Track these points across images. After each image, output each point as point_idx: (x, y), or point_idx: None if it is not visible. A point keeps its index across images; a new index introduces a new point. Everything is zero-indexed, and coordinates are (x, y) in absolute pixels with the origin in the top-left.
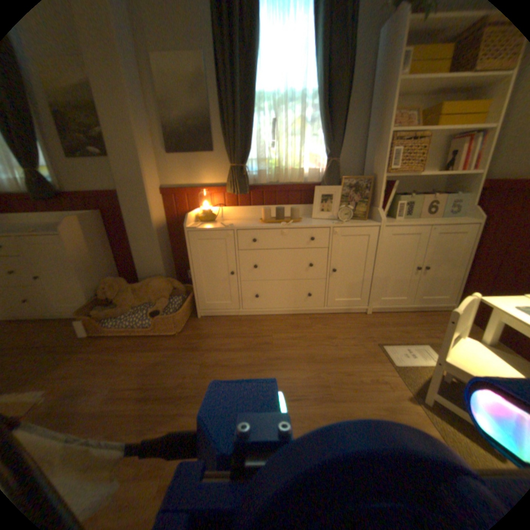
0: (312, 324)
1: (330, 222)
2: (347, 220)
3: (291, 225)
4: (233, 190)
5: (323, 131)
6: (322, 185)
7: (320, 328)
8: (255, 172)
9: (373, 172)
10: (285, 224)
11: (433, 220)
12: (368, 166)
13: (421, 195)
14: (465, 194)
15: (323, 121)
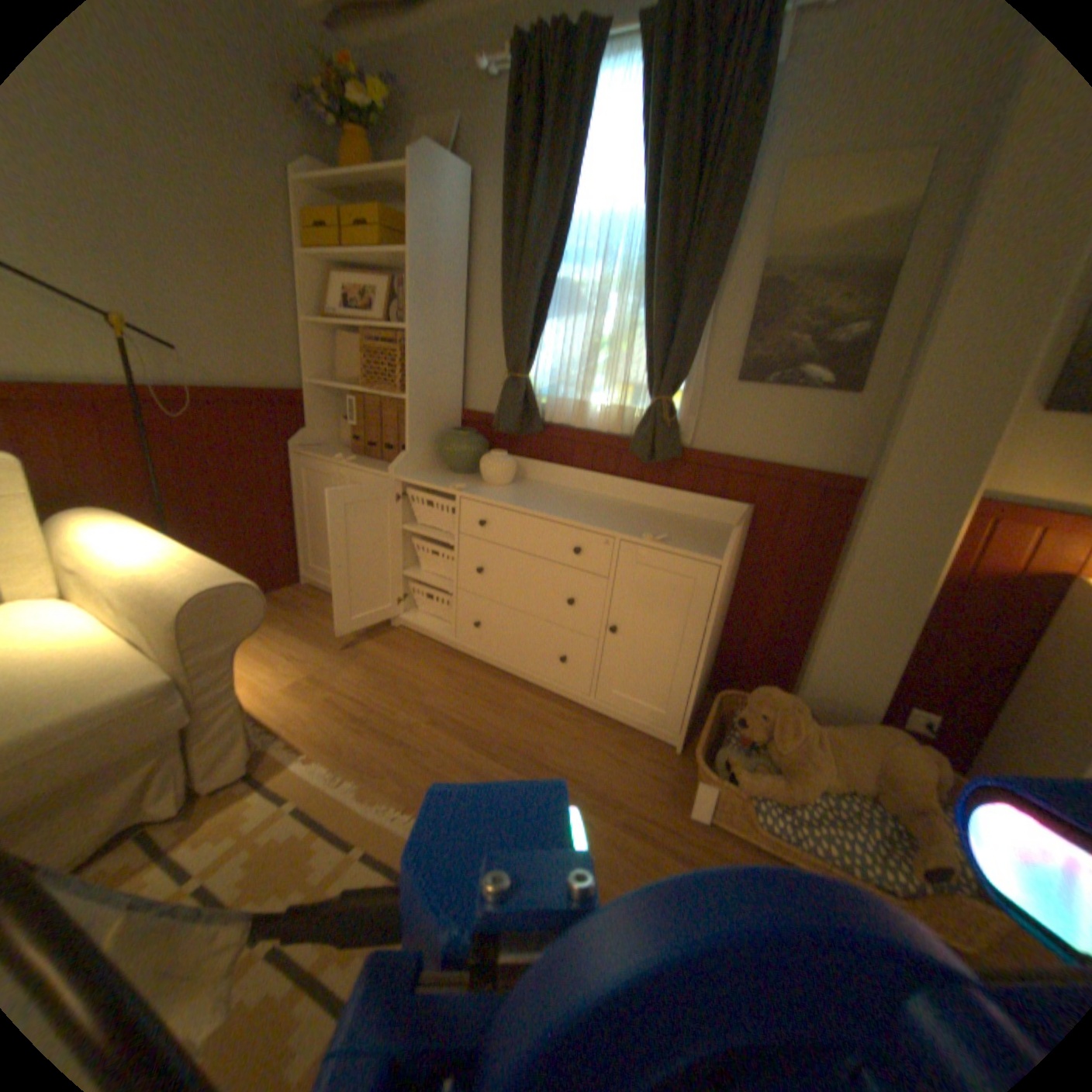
0: None
1: None
2: None
3: None
4: None
5: None
6: None
7: None
8: None
9: None
10: None
11: None
12: None
13: None
14: None
15: None
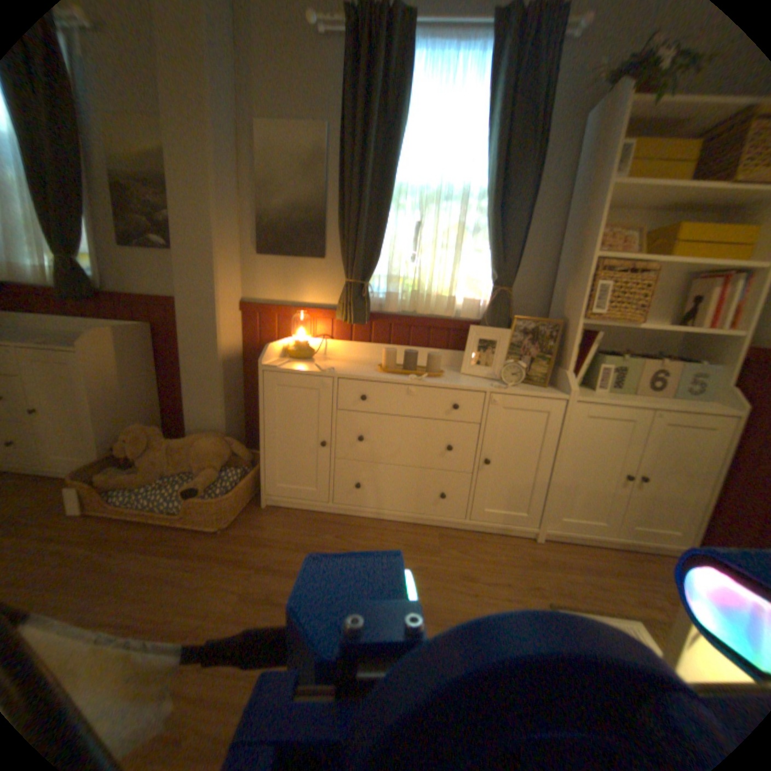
0: (442, 547)
1: (487, 384)
2: (516, 384)
3: (424, 382)
4: (346, 317)
5: (491, 246)
6: (483, 326)
7: (454, 556)
8: (383, 295)
9: (564, 315)
10: (415, 379)
11: (659, 402)
12: (558, 304)
13: (639, 359)
14: (715, 366)
15: (492, 232)
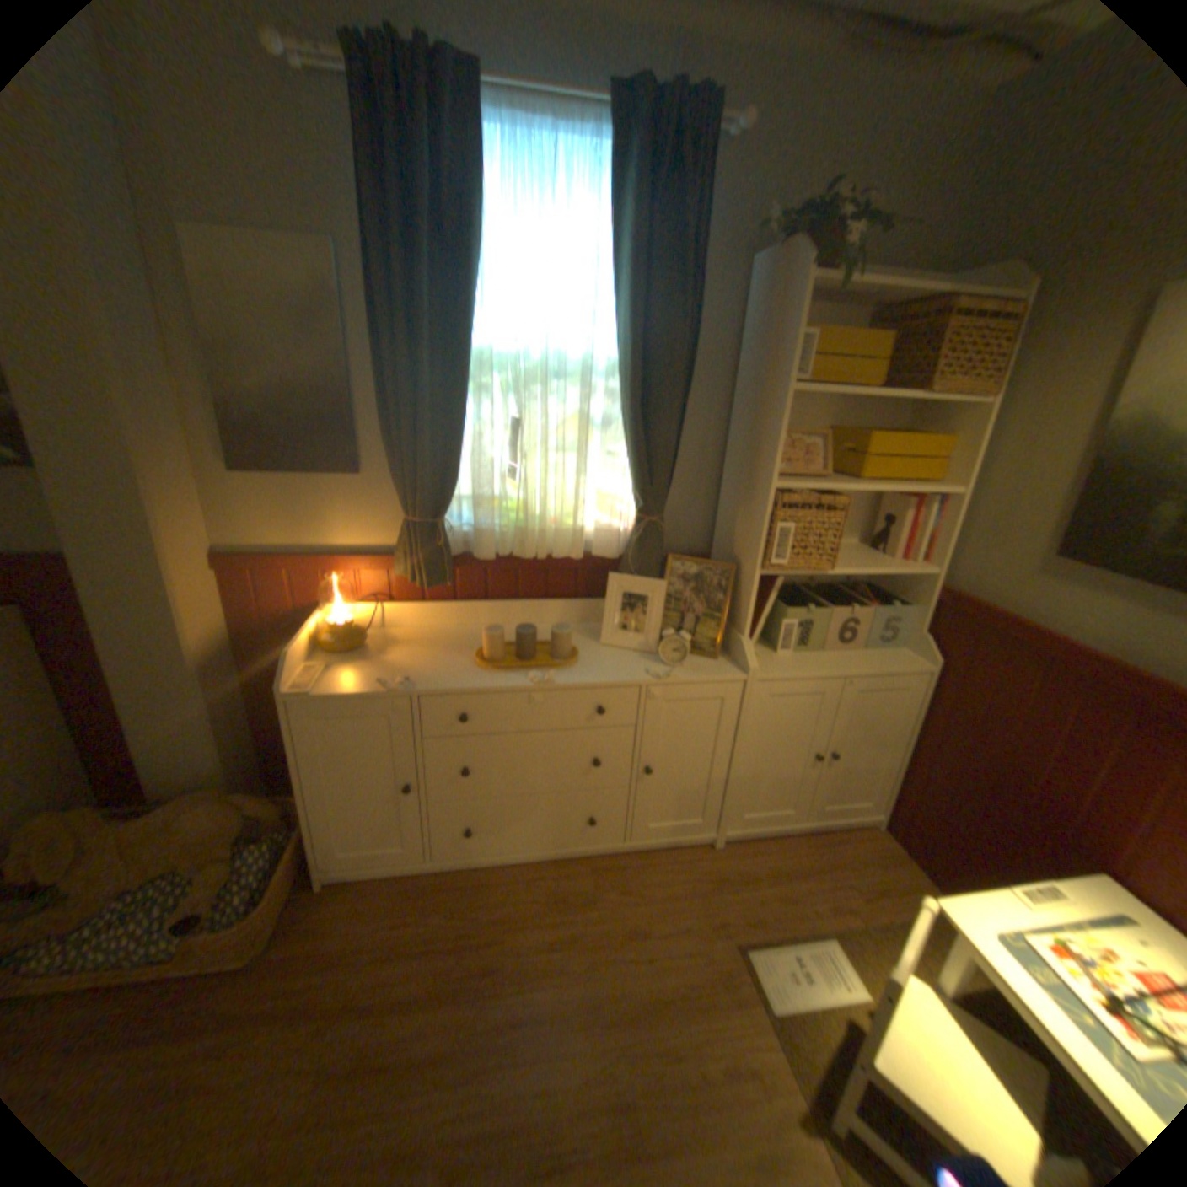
0: (597, 892)
1: (640, 666)
2: (679, 663)
3: (553, 682)
4: (413, 572)
5: (629, 456)
6: (626, 568)
7: (615, 903)
8: (469, 528)
9: (734, 552)
10: (539, 682)
11: (848, 661)
12: (724, 530)
13: (826, 606)
14: (908, 603)
15: (630, 439)
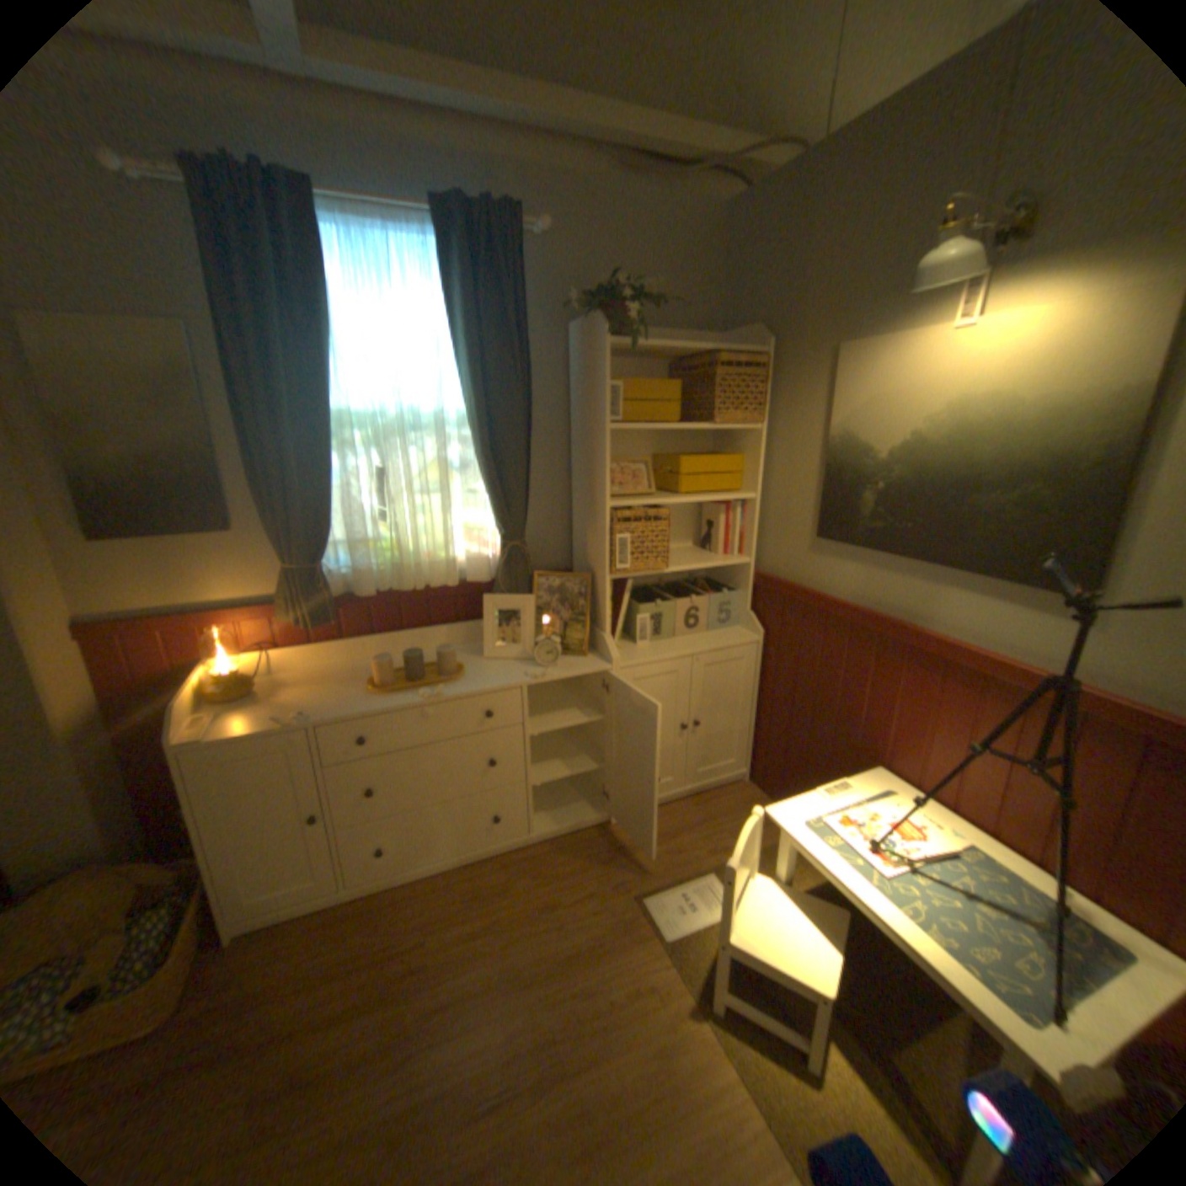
0: (509, 883)
1: (521, 671)
2: (553, 664)
3: (442, 696)
4: (296, 617)
5: (488, 492)
6: (499, 589)
7: (526, 888)
8: (348, 570)
9: (589, 564)
10: (429, 697)
11: (694, 642)
12: (580, 547)
13: (670, 600)
14: (734, 590)
15: (486, 478)
